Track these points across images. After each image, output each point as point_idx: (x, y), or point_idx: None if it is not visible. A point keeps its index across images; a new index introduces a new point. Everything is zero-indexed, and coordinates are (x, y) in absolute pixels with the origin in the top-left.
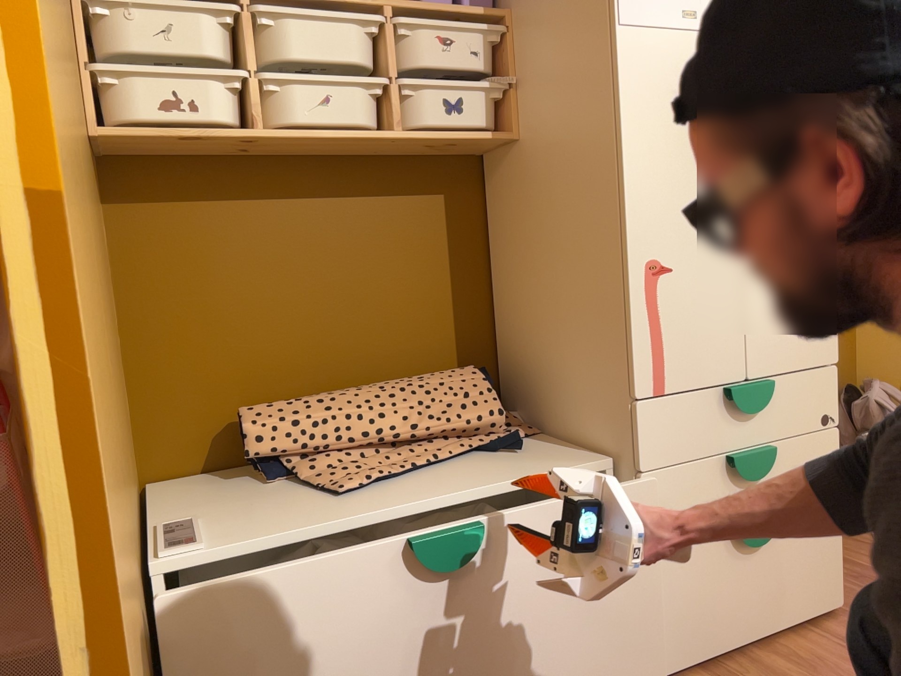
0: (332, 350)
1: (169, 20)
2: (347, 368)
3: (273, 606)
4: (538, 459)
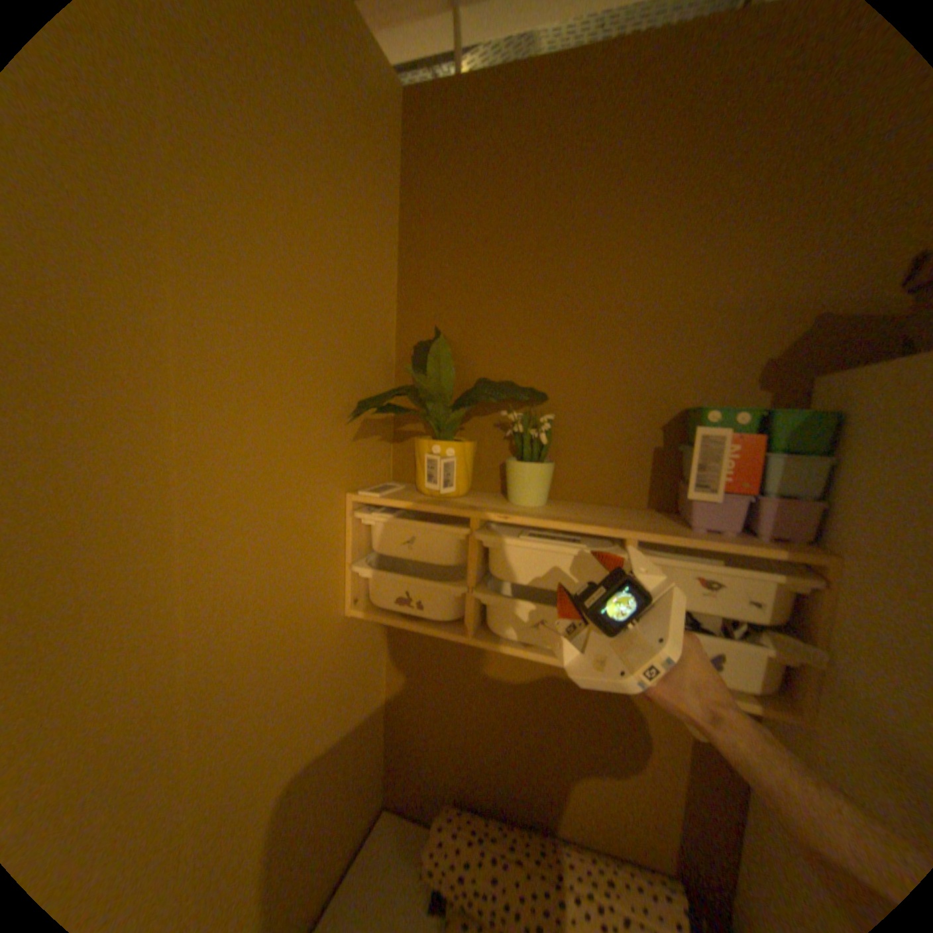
0: (538, 784)
1: (411, 534)
2: (549, 805)
3: None
4: None
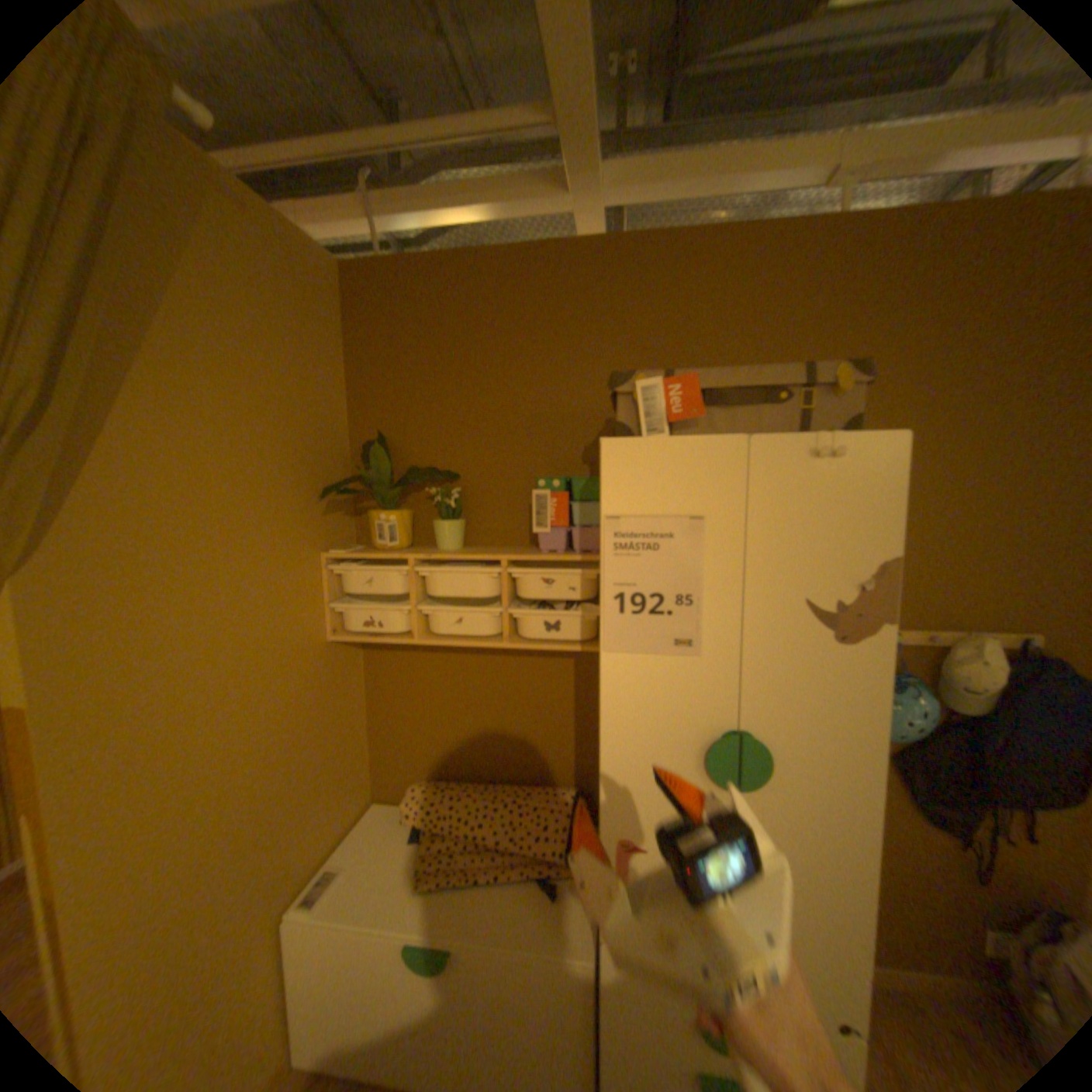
0: (483, 752)
1: (369, 576)
2: (492, 765)
3: (338, 964)
4: (552, 925)
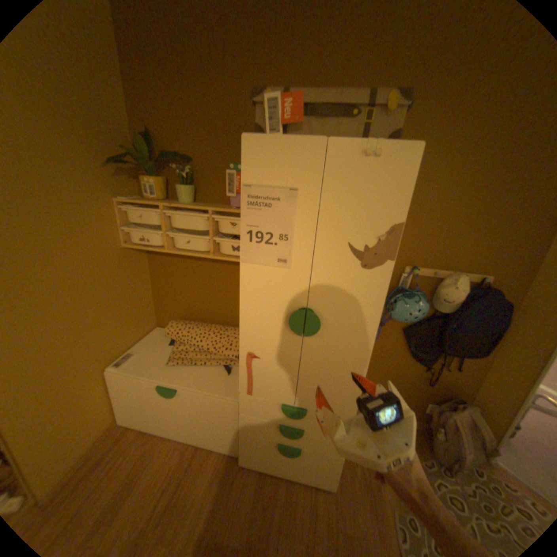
0: (208, 309)
1: (139, 214)
2: (212, 315)
3: (130, 390)
4: (225, 384)
